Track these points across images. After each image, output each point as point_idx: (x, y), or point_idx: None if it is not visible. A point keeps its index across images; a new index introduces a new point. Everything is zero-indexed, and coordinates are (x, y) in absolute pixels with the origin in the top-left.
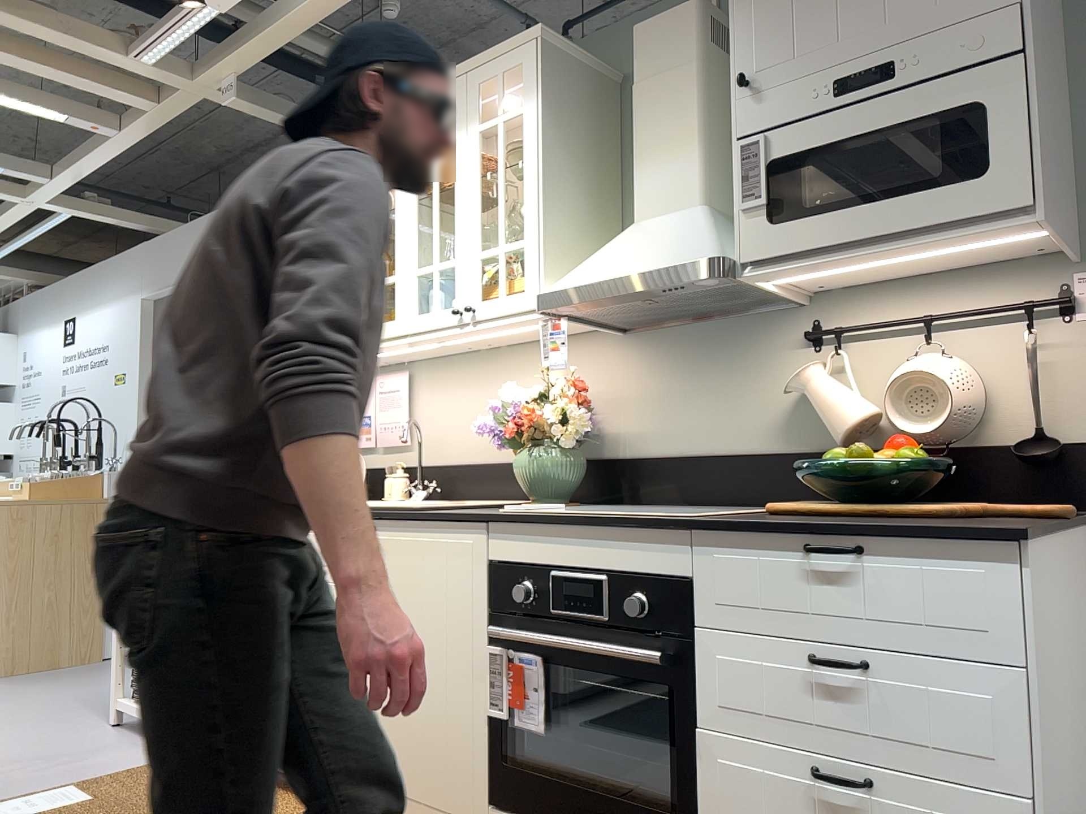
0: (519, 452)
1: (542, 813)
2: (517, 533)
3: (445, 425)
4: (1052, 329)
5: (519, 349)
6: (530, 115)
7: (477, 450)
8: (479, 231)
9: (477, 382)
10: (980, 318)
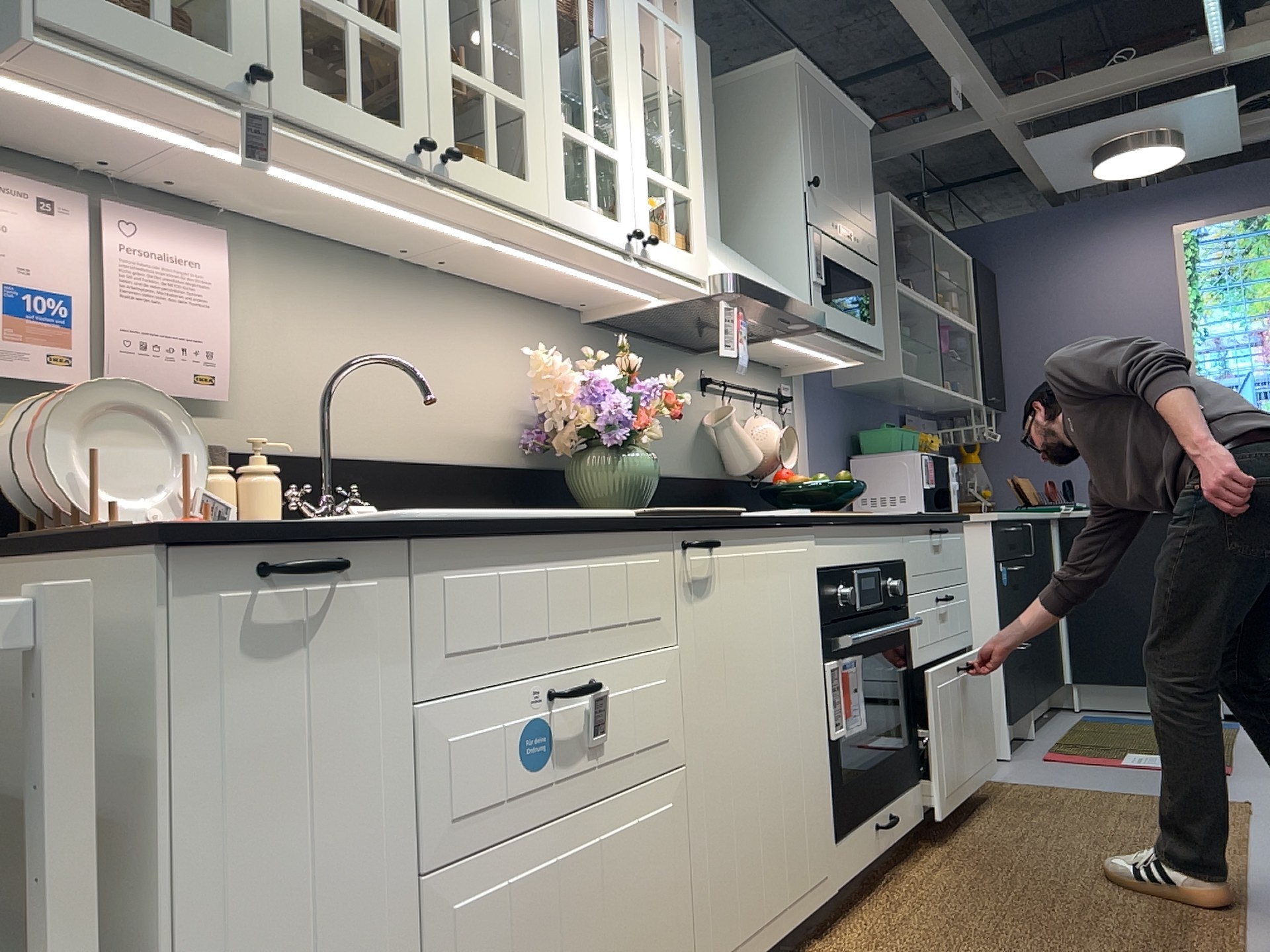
0: (599, 450)
1: (864, 808)
2: (834, 534)
3: (318, 377)
4: (781, 414)
5: (461, 288)
6: (692, 49)
7: (393, 435)
8: (646, 140)
9: (389, 315)
10: (763, 398)
